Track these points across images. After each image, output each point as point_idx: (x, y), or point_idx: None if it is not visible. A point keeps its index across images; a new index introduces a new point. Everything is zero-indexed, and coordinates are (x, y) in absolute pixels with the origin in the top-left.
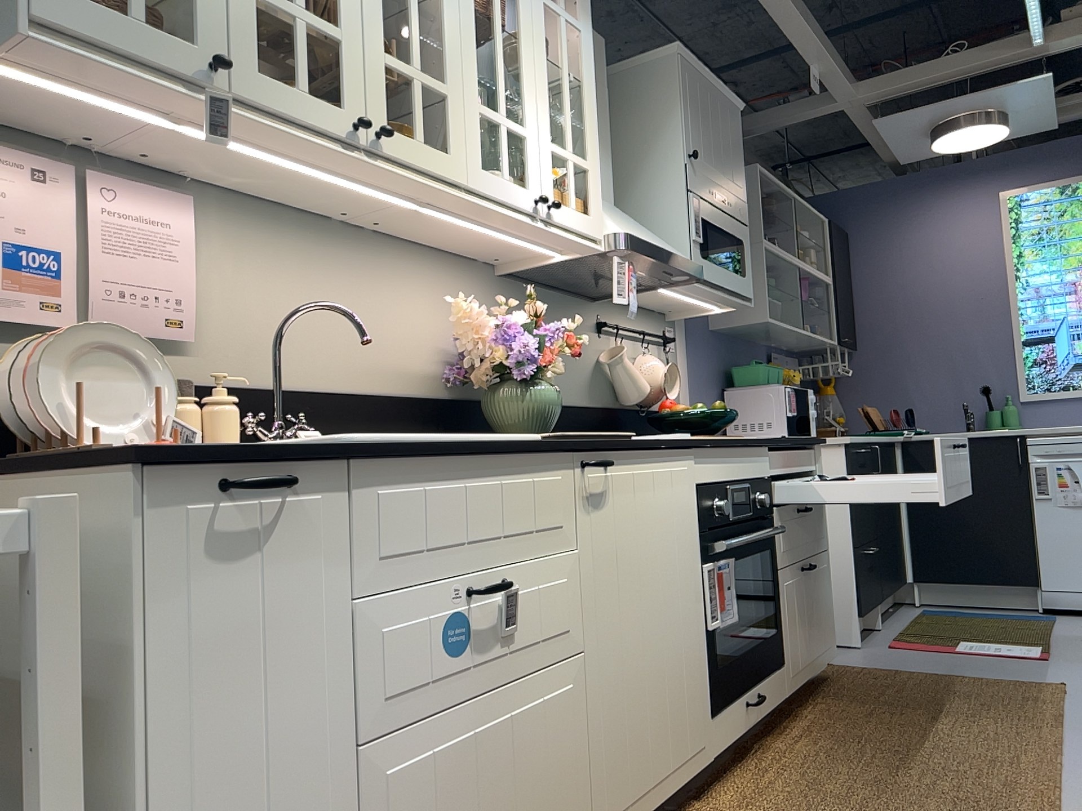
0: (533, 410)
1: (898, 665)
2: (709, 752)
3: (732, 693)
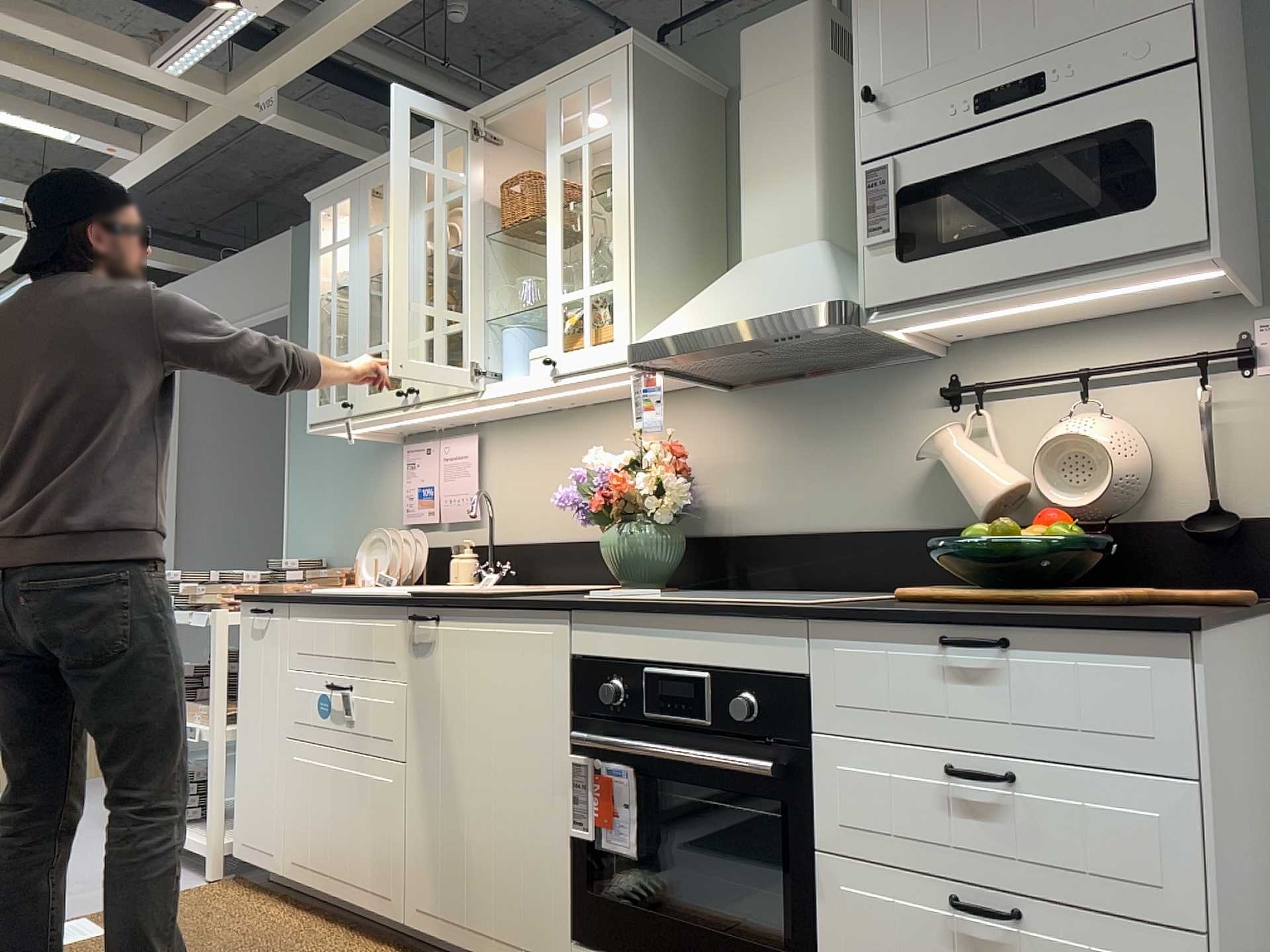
0: (609, 556)
1: None
2: None
3: (621, 946)
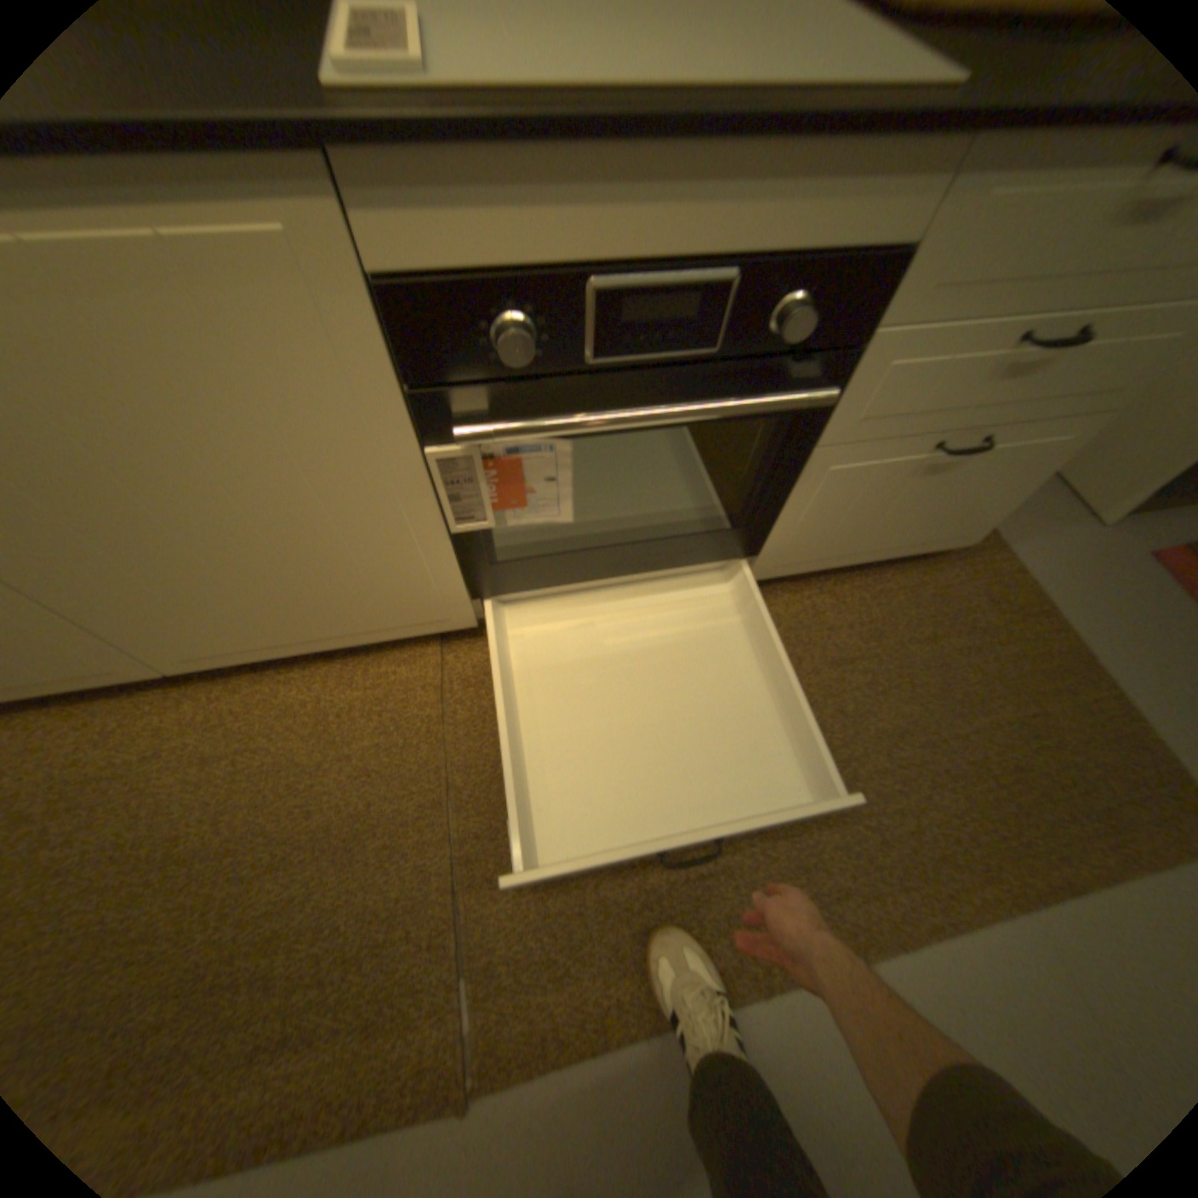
0: None
1: (1076, 602)
2: (461, 622)
3: (544, 581)
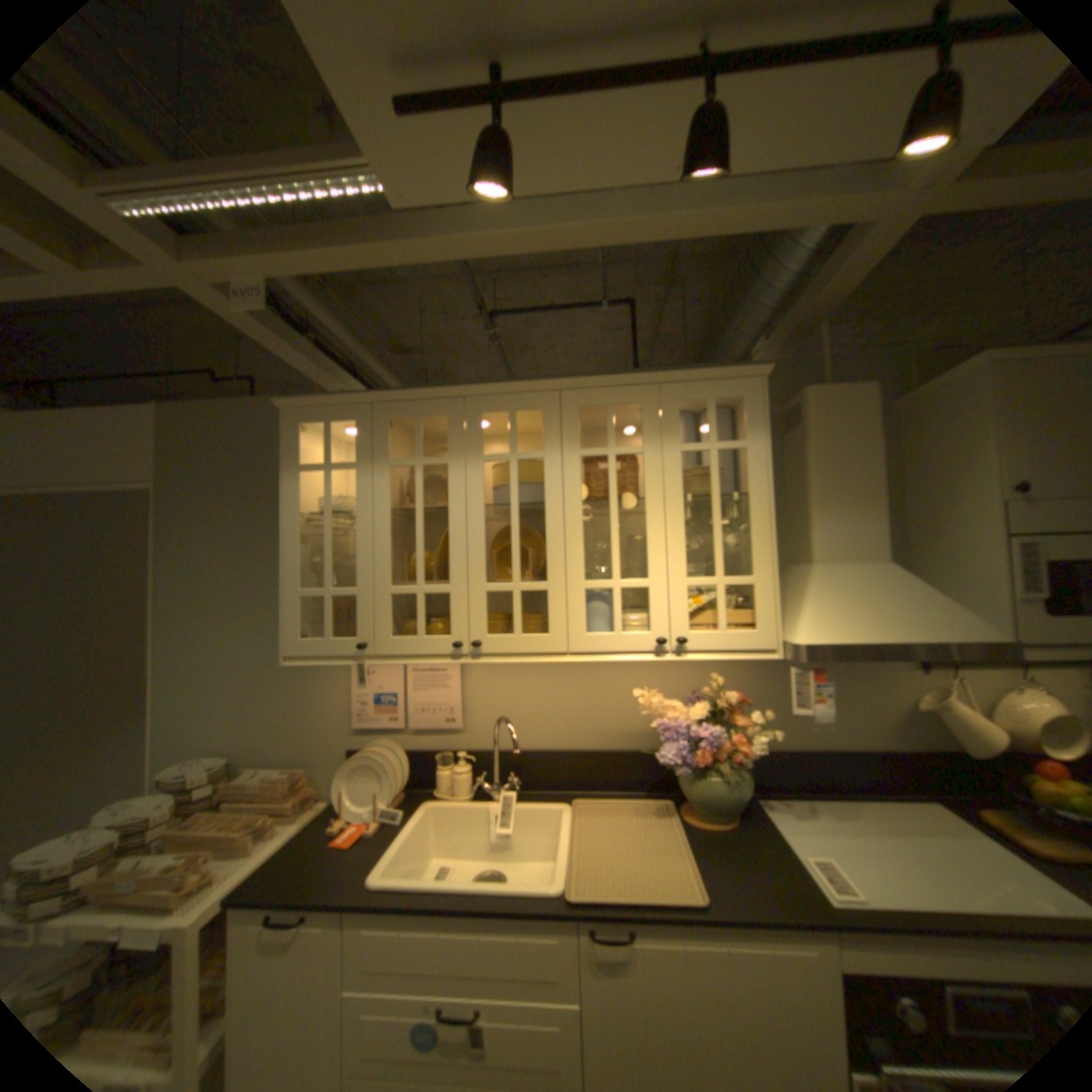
0: (705, 799)
1: None
2: None
3: None
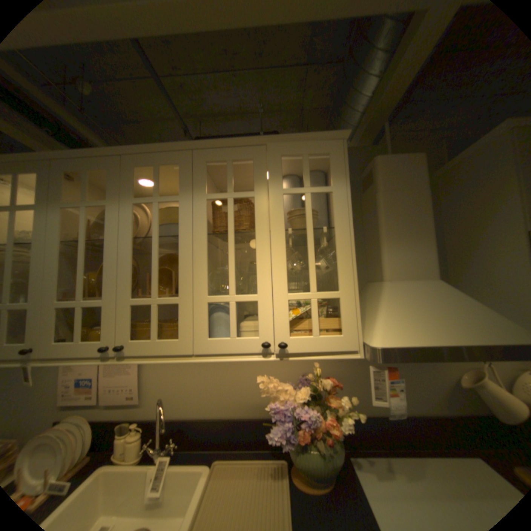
0: (306, 468)
1: None
2: None
3: None
